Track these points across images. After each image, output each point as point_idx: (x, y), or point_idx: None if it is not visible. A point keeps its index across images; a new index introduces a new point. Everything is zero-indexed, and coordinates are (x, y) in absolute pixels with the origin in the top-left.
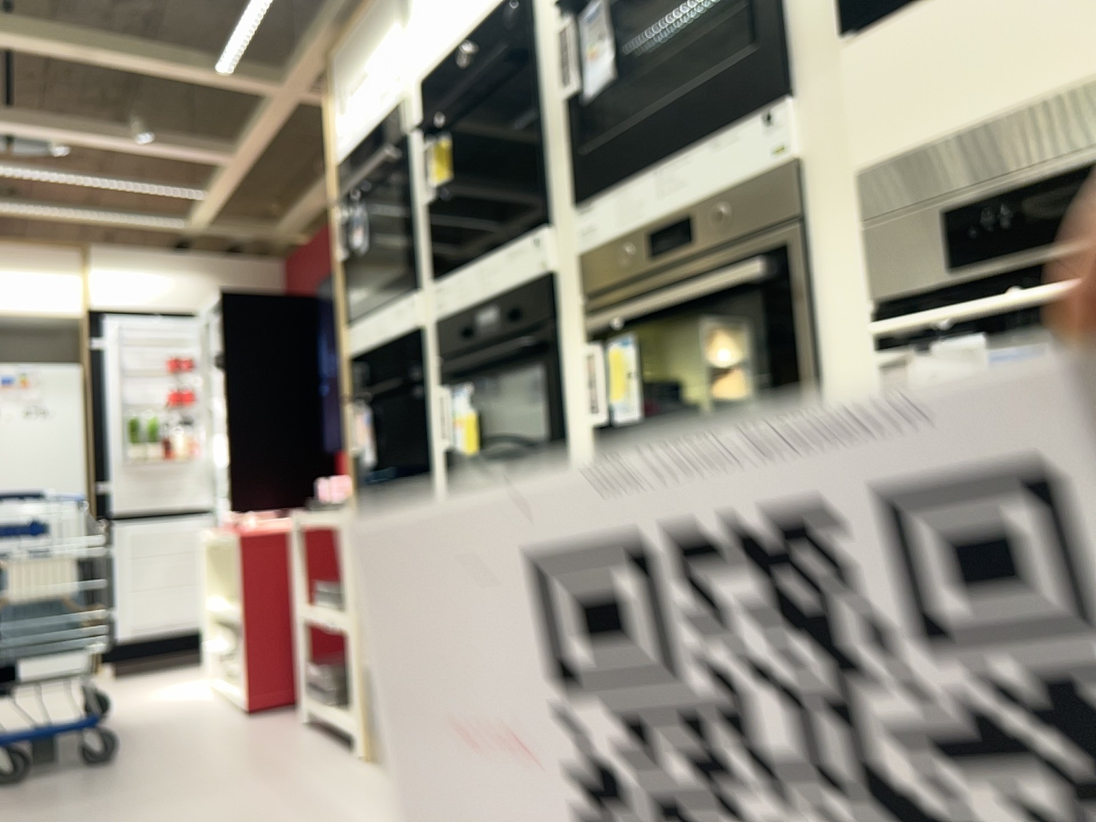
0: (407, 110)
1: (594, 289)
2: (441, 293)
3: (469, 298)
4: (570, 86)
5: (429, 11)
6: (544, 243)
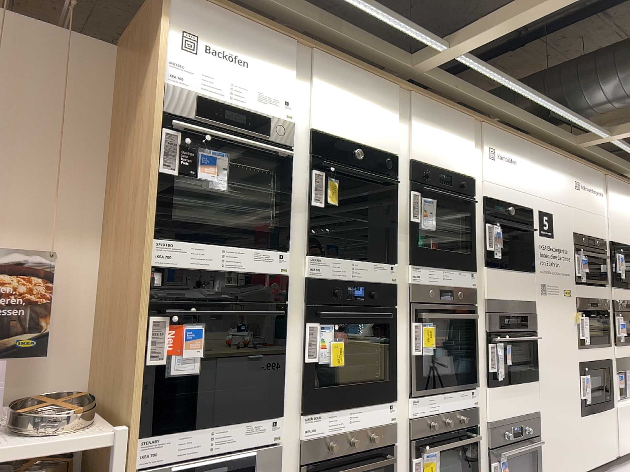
0: (295, 137)
1: (412, 297)
2: (319, 263)
3: (343, 275)
4: (412, 220)
5: (331, 108)
6: (392, 269)
